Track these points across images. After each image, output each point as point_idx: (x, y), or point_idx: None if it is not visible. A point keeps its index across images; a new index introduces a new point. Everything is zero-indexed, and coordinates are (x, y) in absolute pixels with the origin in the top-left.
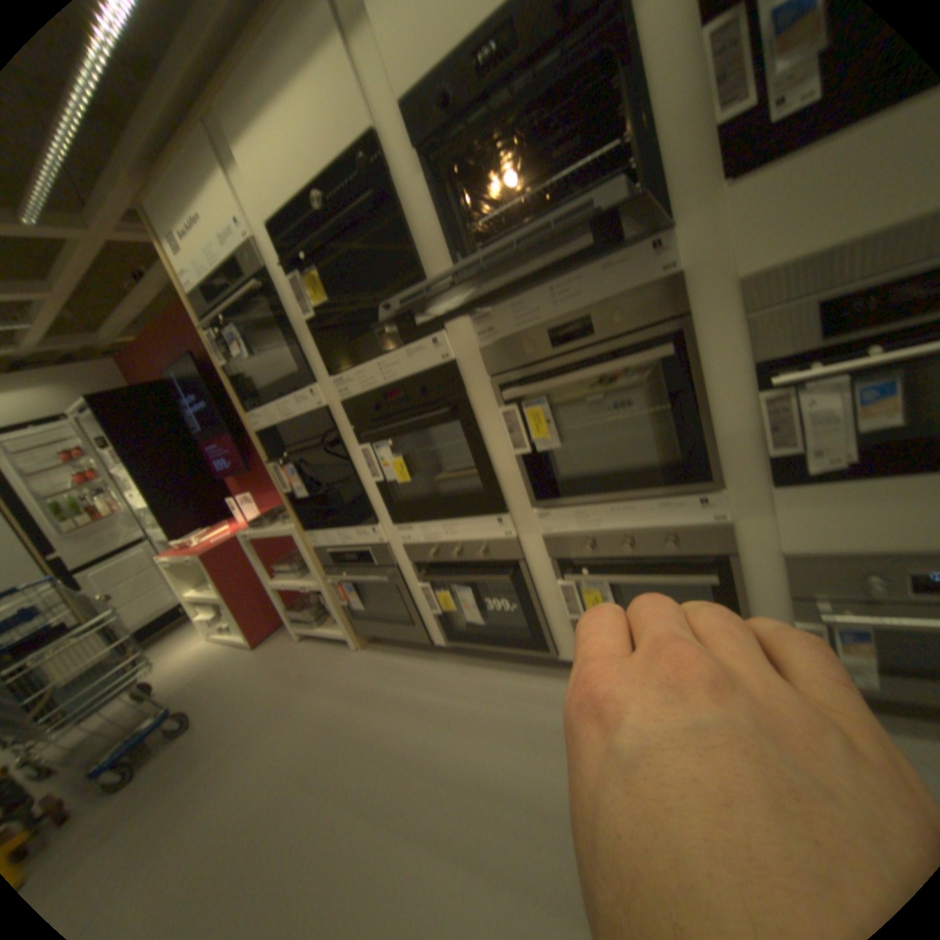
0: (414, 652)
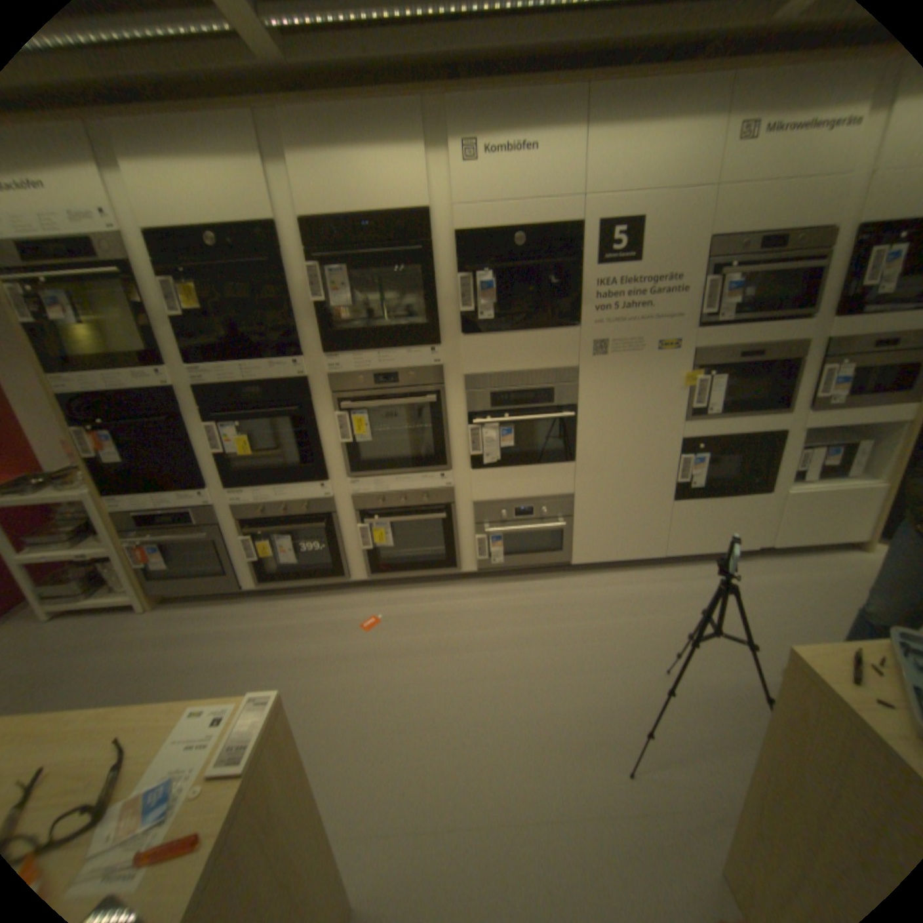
0: (216, 606)
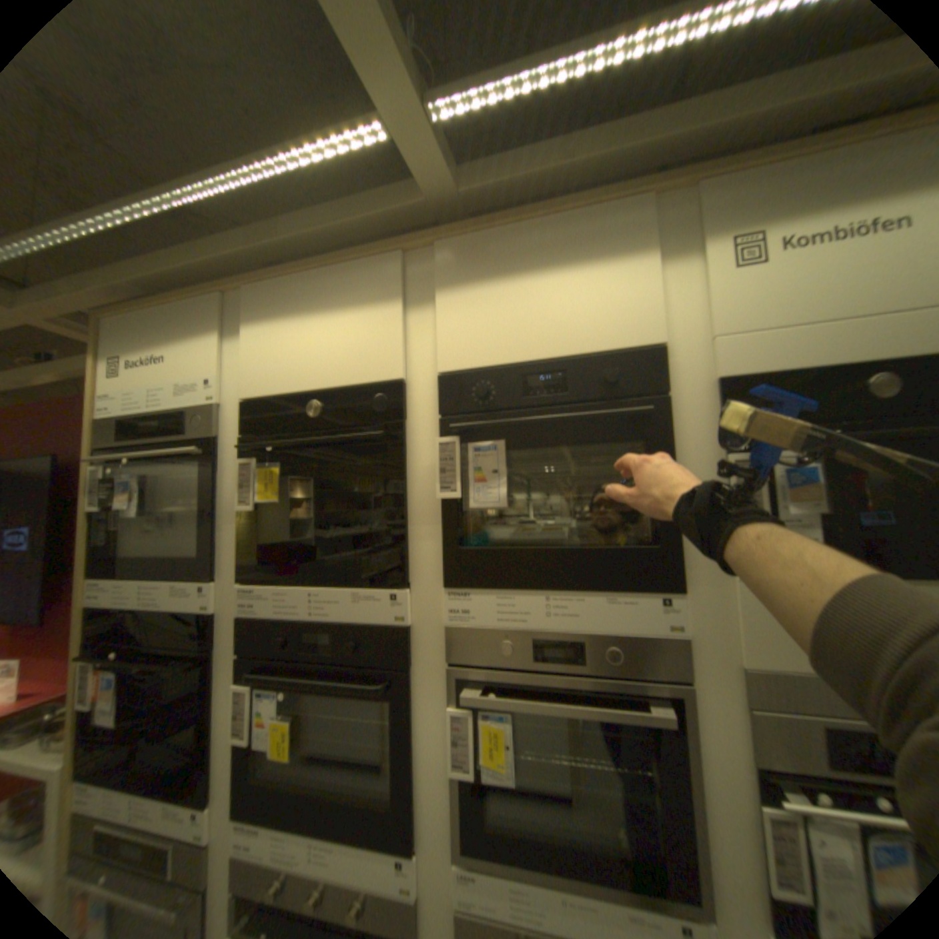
0: None
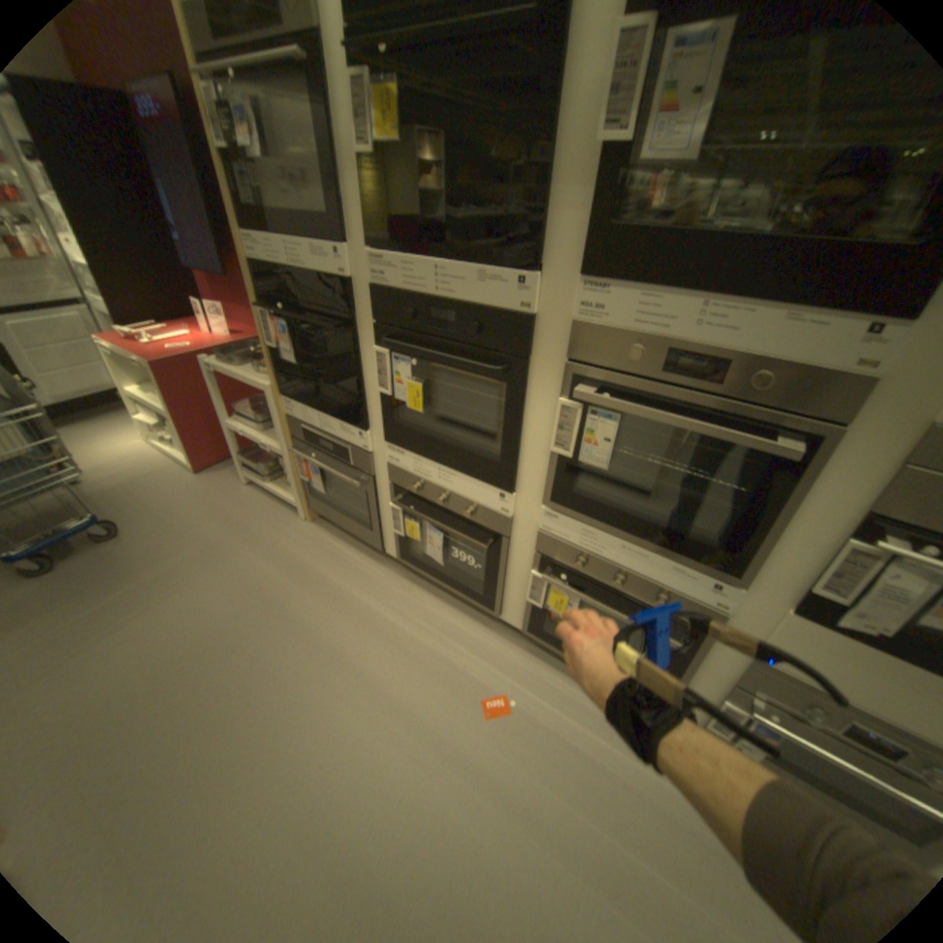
0: (362, 551)
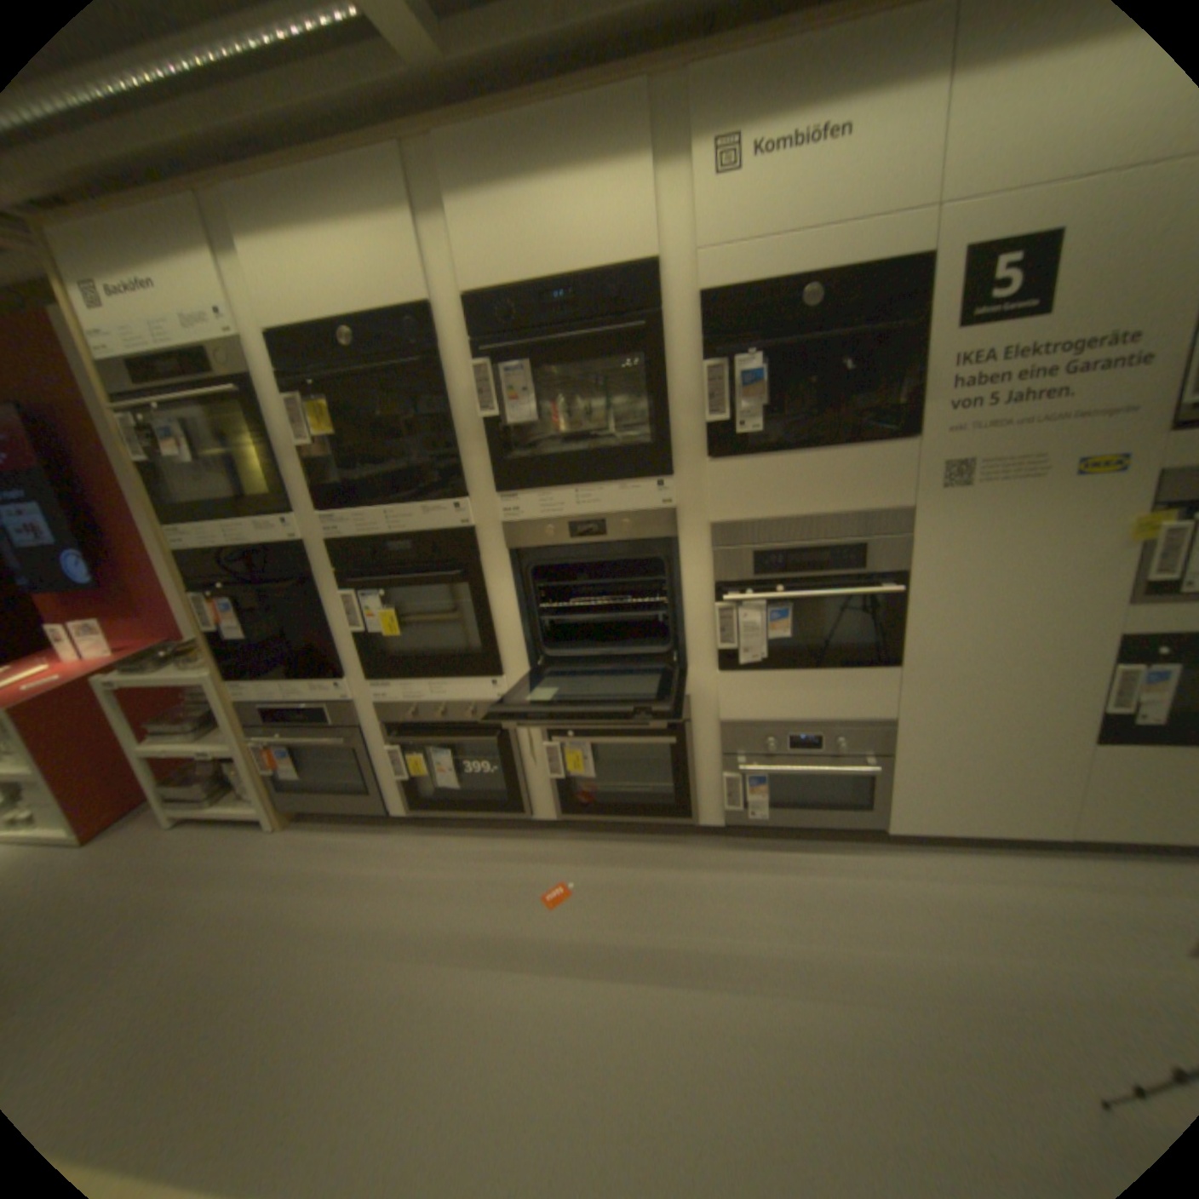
0: (358, 833)
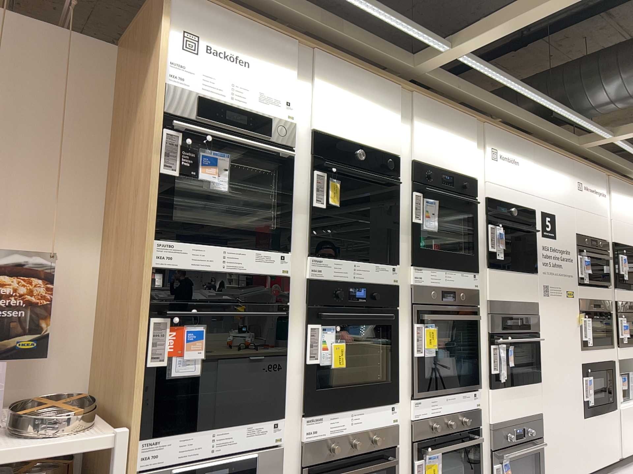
0: None
